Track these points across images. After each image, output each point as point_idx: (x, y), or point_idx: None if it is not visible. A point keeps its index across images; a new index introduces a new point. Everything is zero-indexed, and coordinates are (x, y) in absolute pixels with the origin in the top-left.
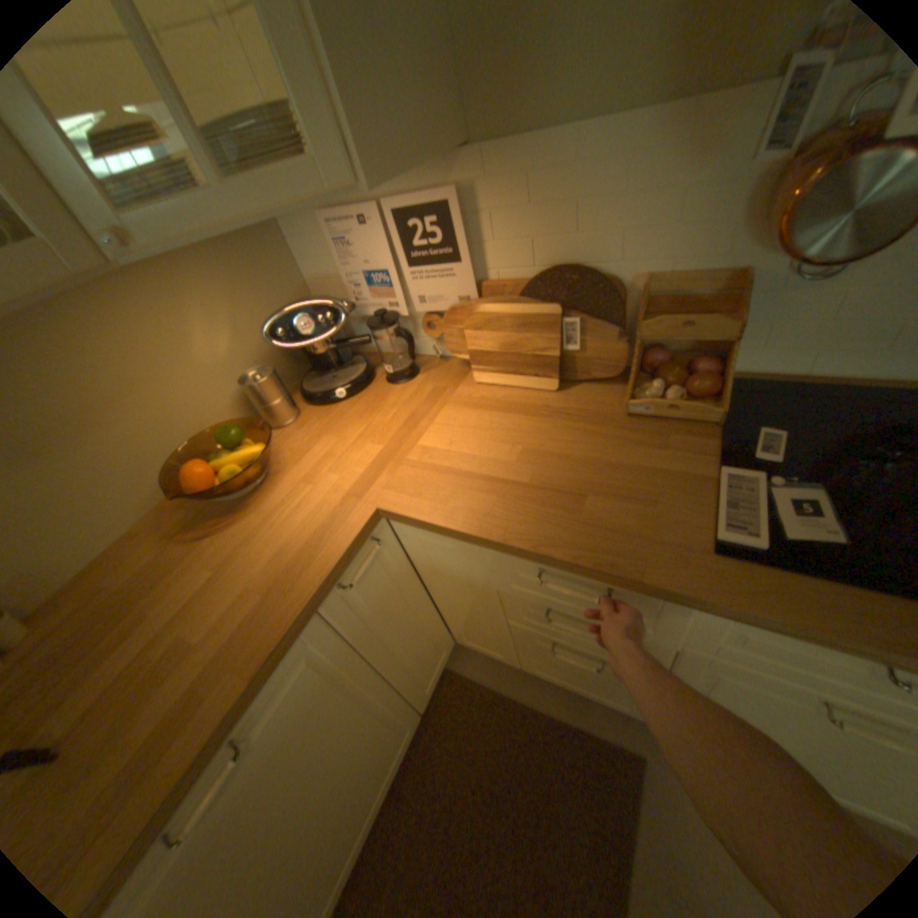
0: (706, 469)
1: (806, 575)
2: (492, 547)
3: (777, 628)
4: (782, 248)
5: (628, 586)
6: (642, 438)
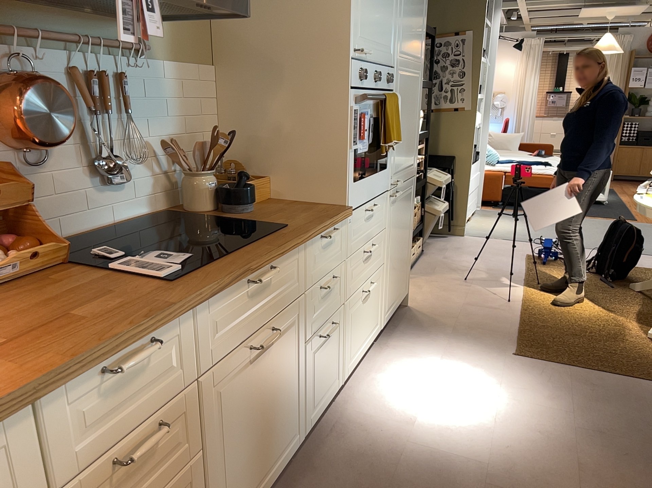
0: (99, 274)
1: (200, 268)
2: (53, 389)
3: (220, 291)
4: (6, 150)
5: (161, 328)
6: (32, 288)
